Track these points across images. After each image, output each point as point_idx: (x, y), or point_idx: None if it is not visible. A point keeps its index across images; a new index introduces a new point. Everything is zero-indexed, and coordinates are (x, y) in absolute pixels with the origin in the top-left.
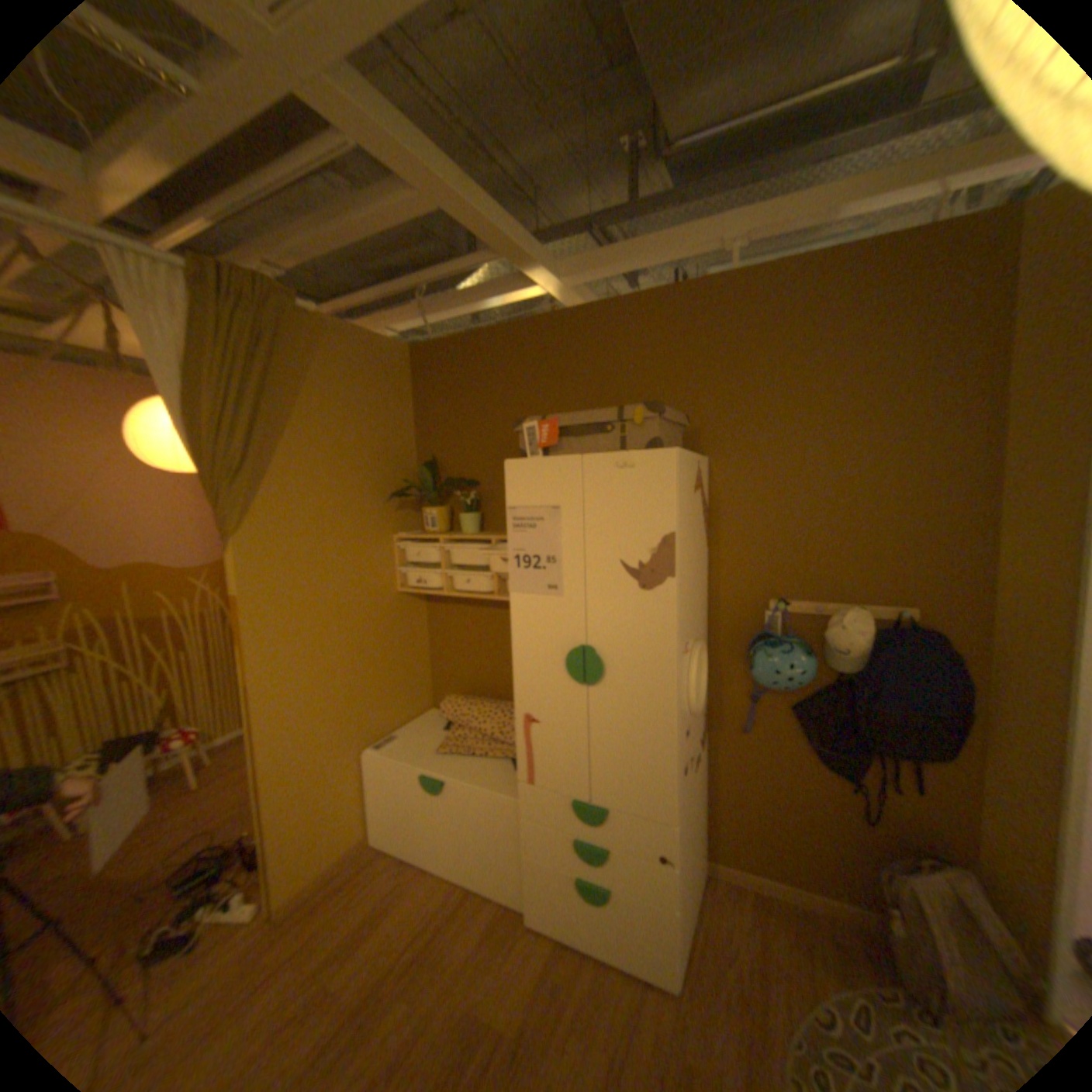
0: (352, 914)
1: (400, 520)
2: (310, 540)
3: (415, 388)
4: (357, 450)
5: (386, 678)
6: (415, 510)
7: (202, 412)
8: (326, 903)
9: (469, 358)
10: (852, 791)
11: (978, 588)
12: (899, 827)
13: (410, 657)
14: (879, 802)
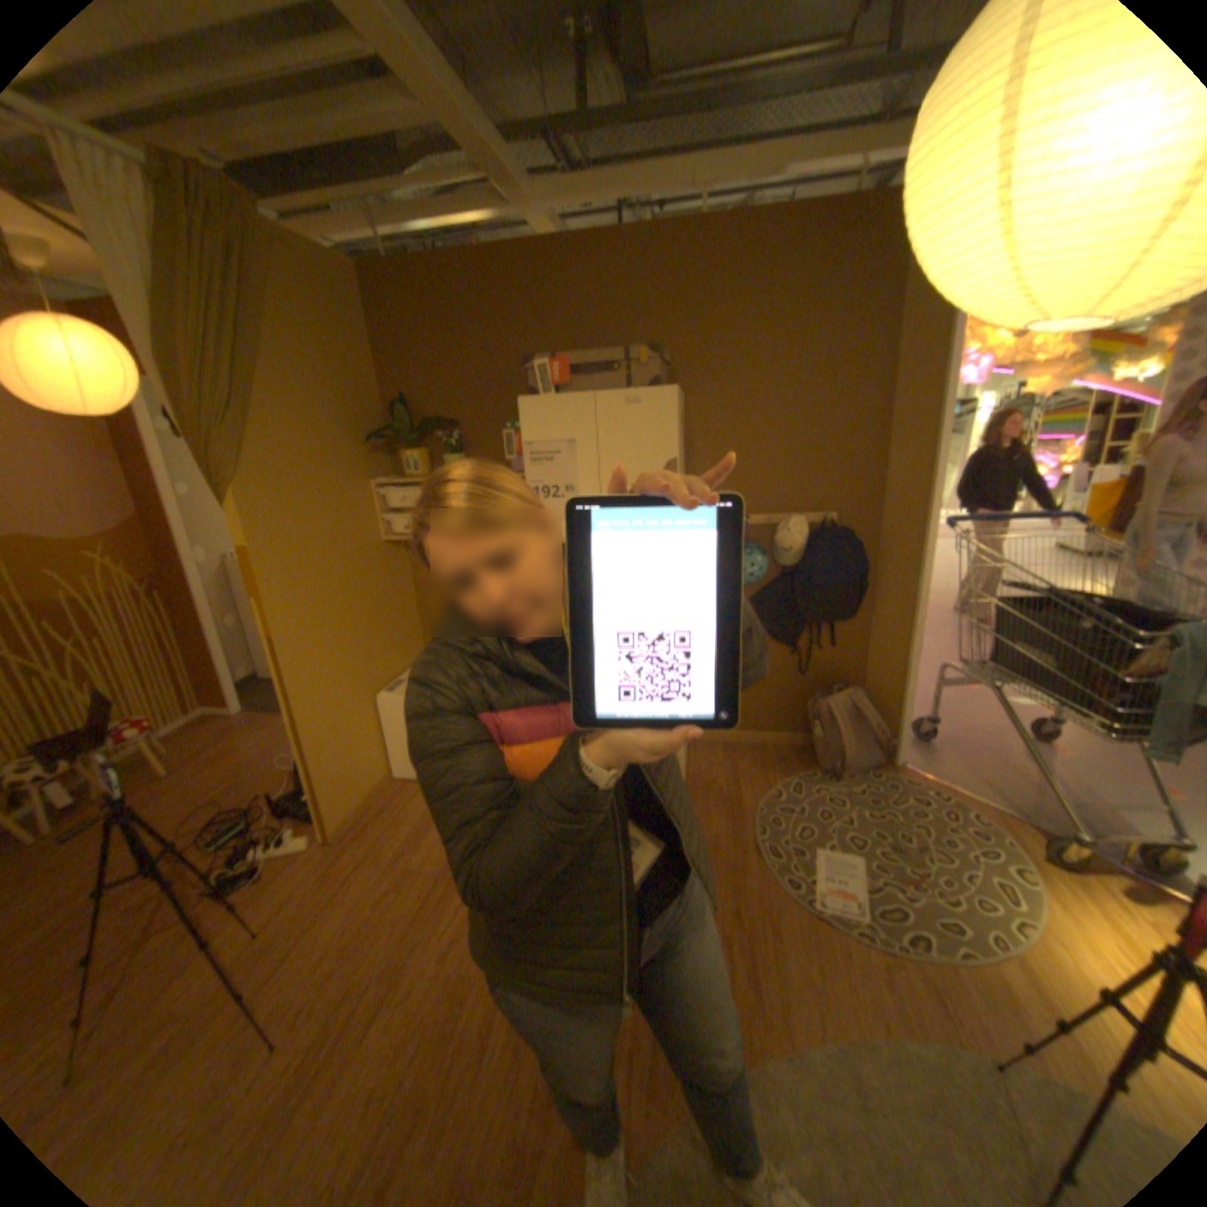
0: (403, 823)
1: (374, 466)
2: (300, 488)
3: (370, 315)
4: (325, 388)
5: (385, 627)
6: (386, 455)
7: (181, 343)
8: (375, 823)
9: (435, 283)
10: (789, 654)
11: (873, 494)
12: (818, 672)
13: (401, 607)
14: (806, 657)
